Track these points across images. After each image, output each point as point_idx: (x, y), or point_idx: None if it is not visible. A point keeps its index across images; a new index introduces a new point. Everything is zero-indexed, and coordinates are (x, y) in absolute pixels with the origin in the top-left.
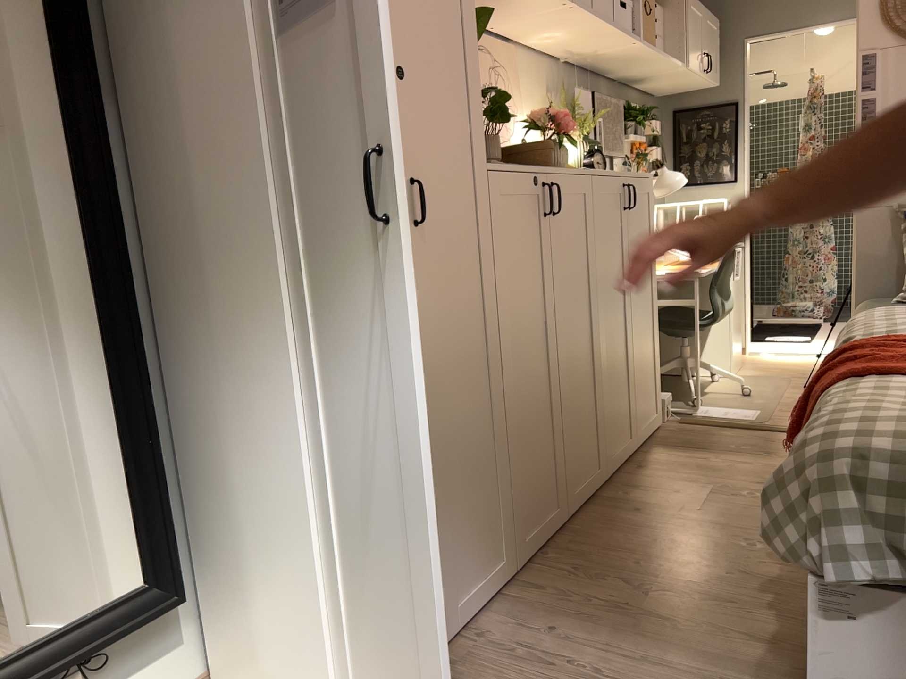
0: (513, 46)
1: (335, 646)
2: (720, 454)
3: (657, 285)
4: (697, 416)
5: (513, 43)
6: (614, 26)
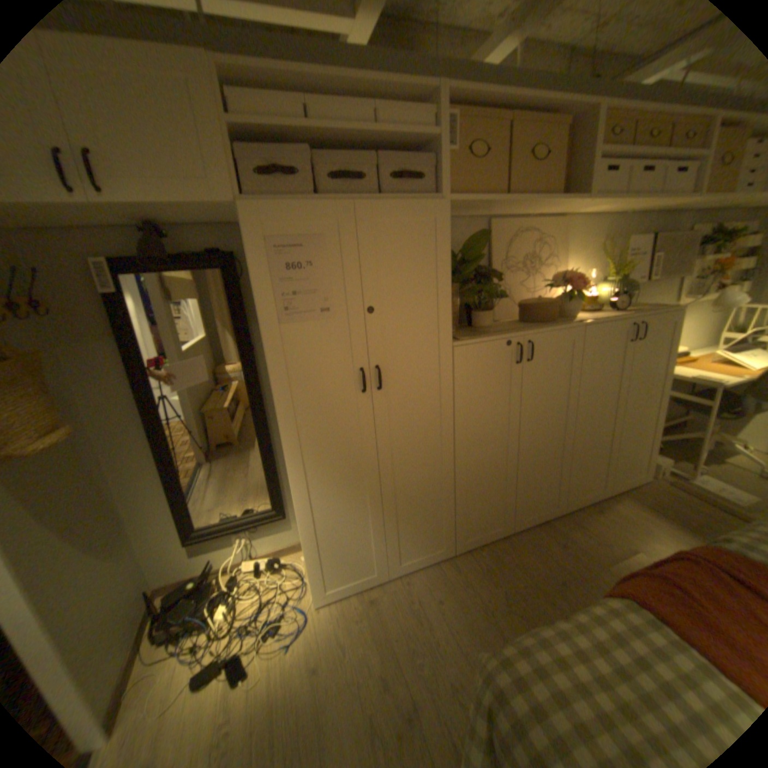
0: (570, 216)
1: (312, 570)
2: (674, 527)
3: (668, 390)
4: (690, 484)
5: (567, 215)
6: (654, 197)
